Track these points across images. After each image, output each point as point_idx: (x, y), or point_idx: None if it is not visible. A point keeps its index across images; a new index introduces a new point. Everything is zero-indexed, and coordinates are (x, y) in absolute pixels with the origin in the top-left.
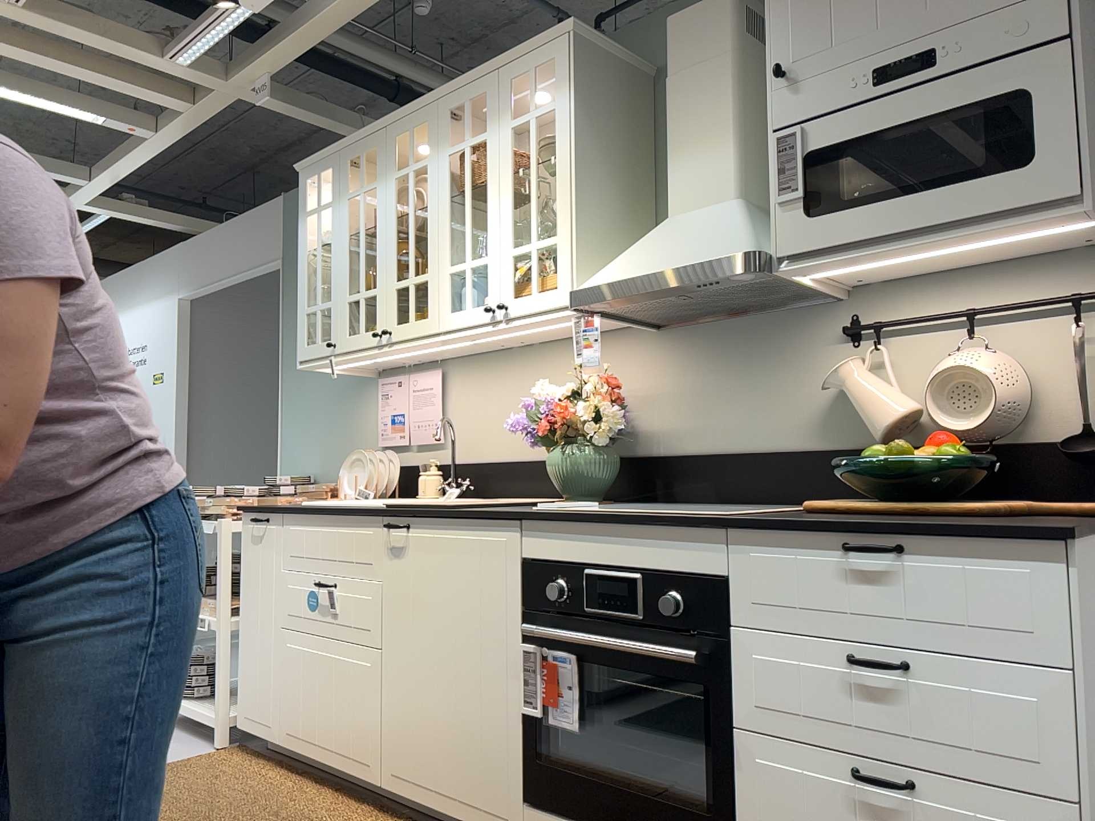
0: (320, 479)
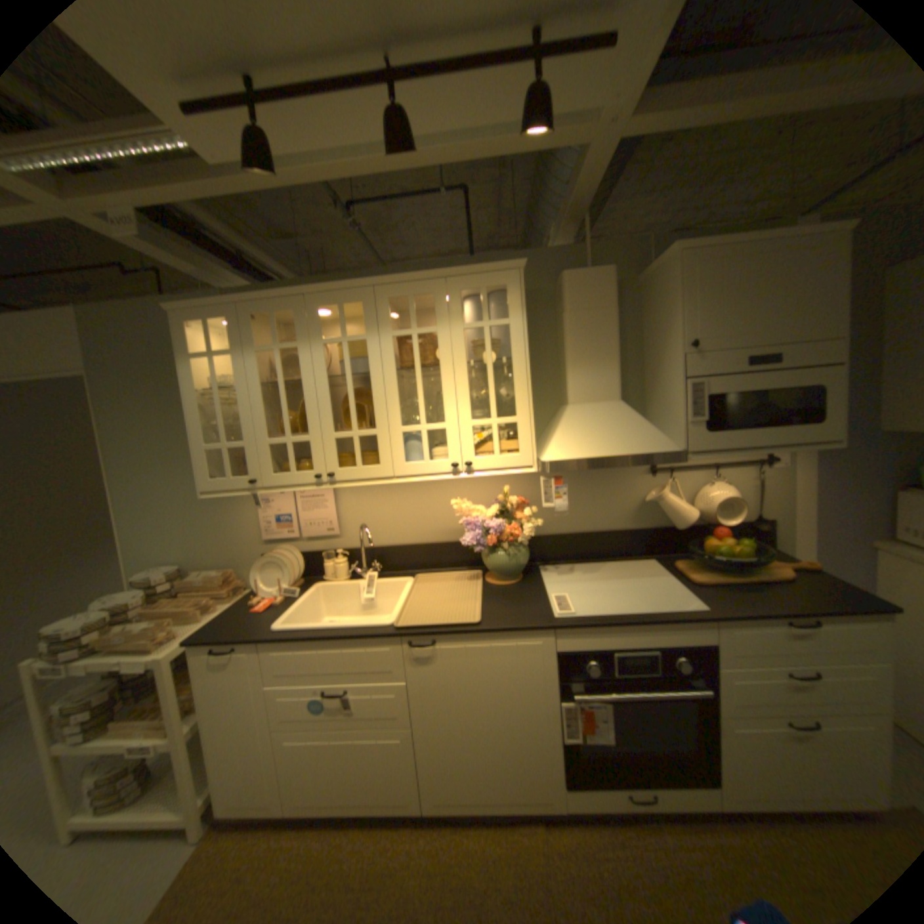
0: (185, 568)
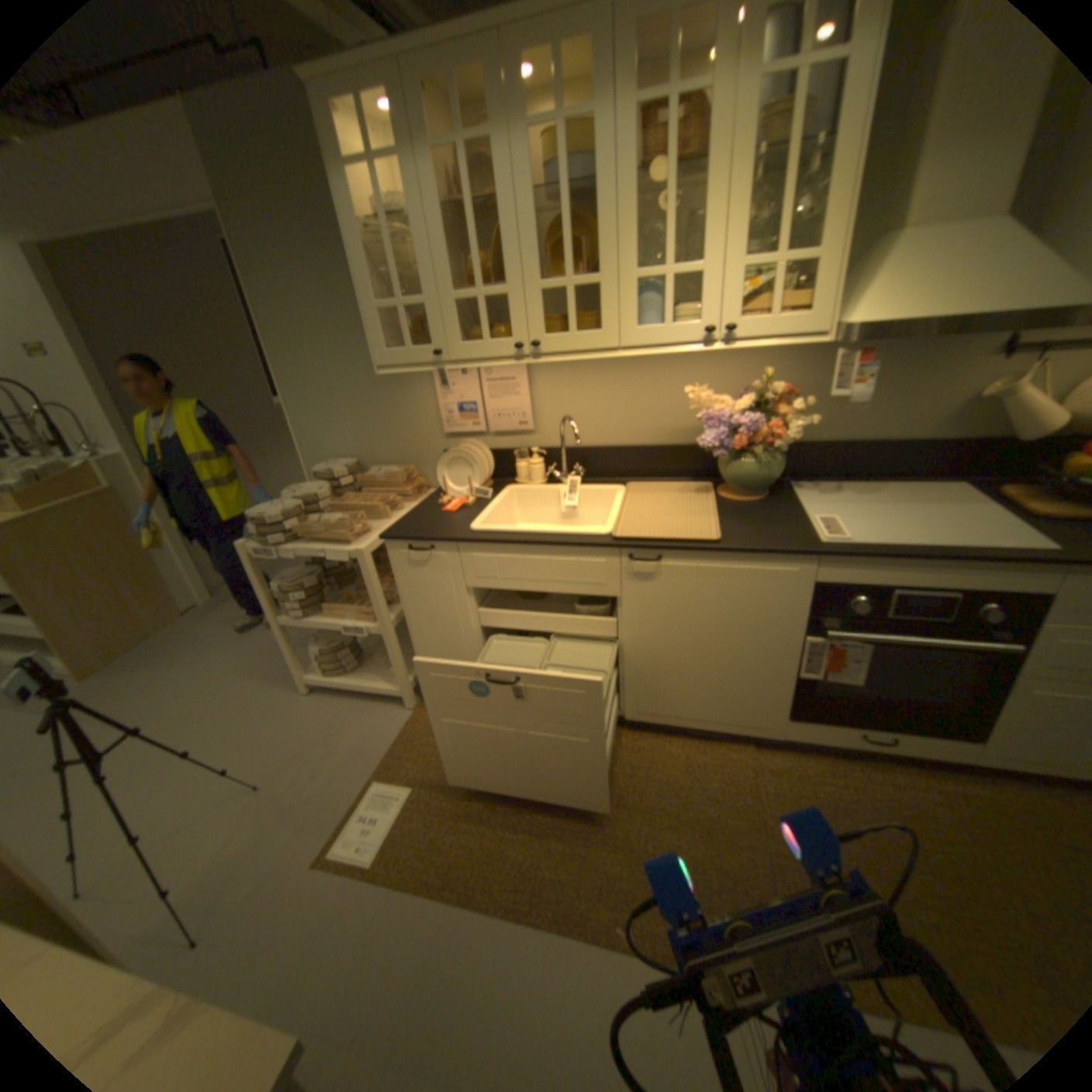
0: (364, 462)
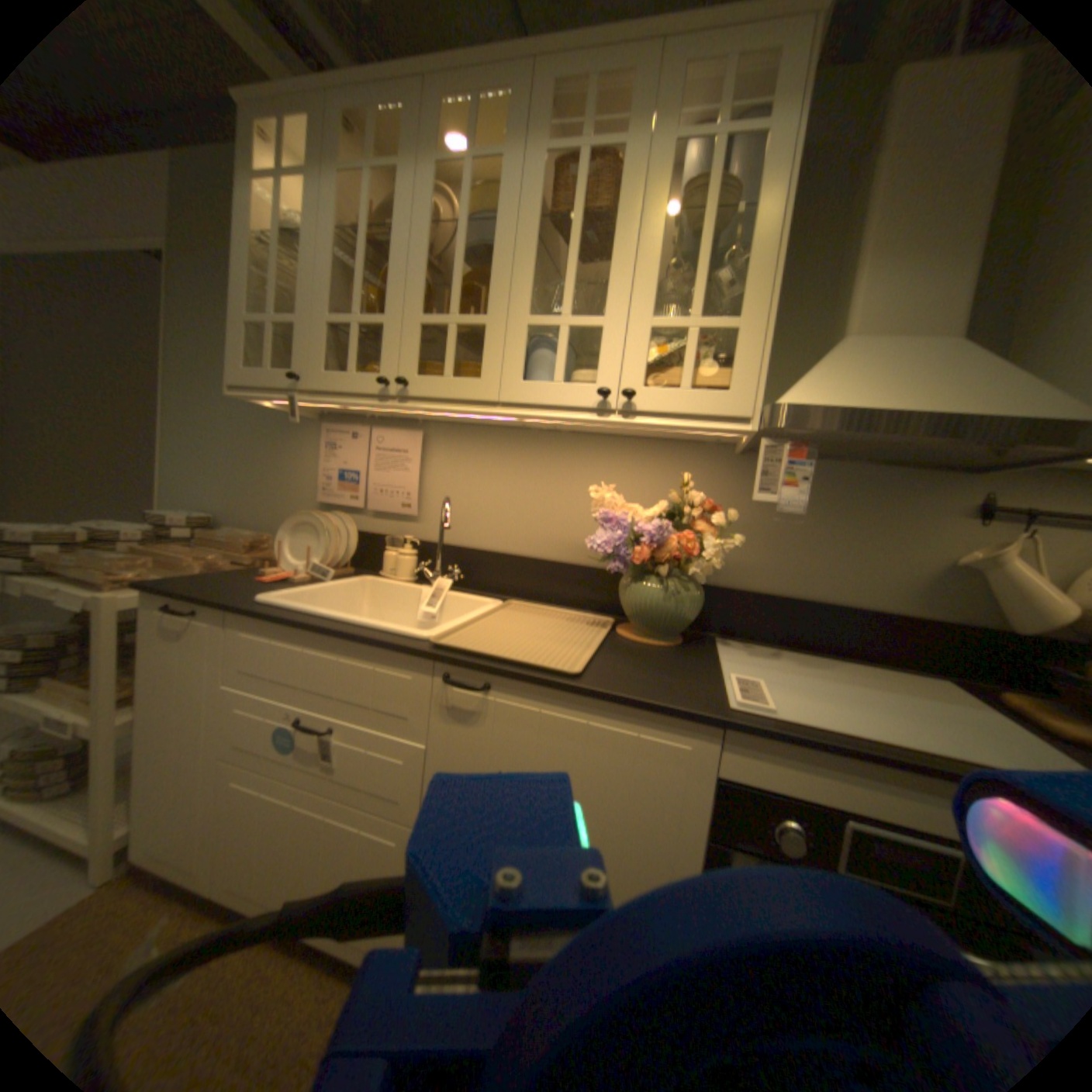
0: (222, 519)
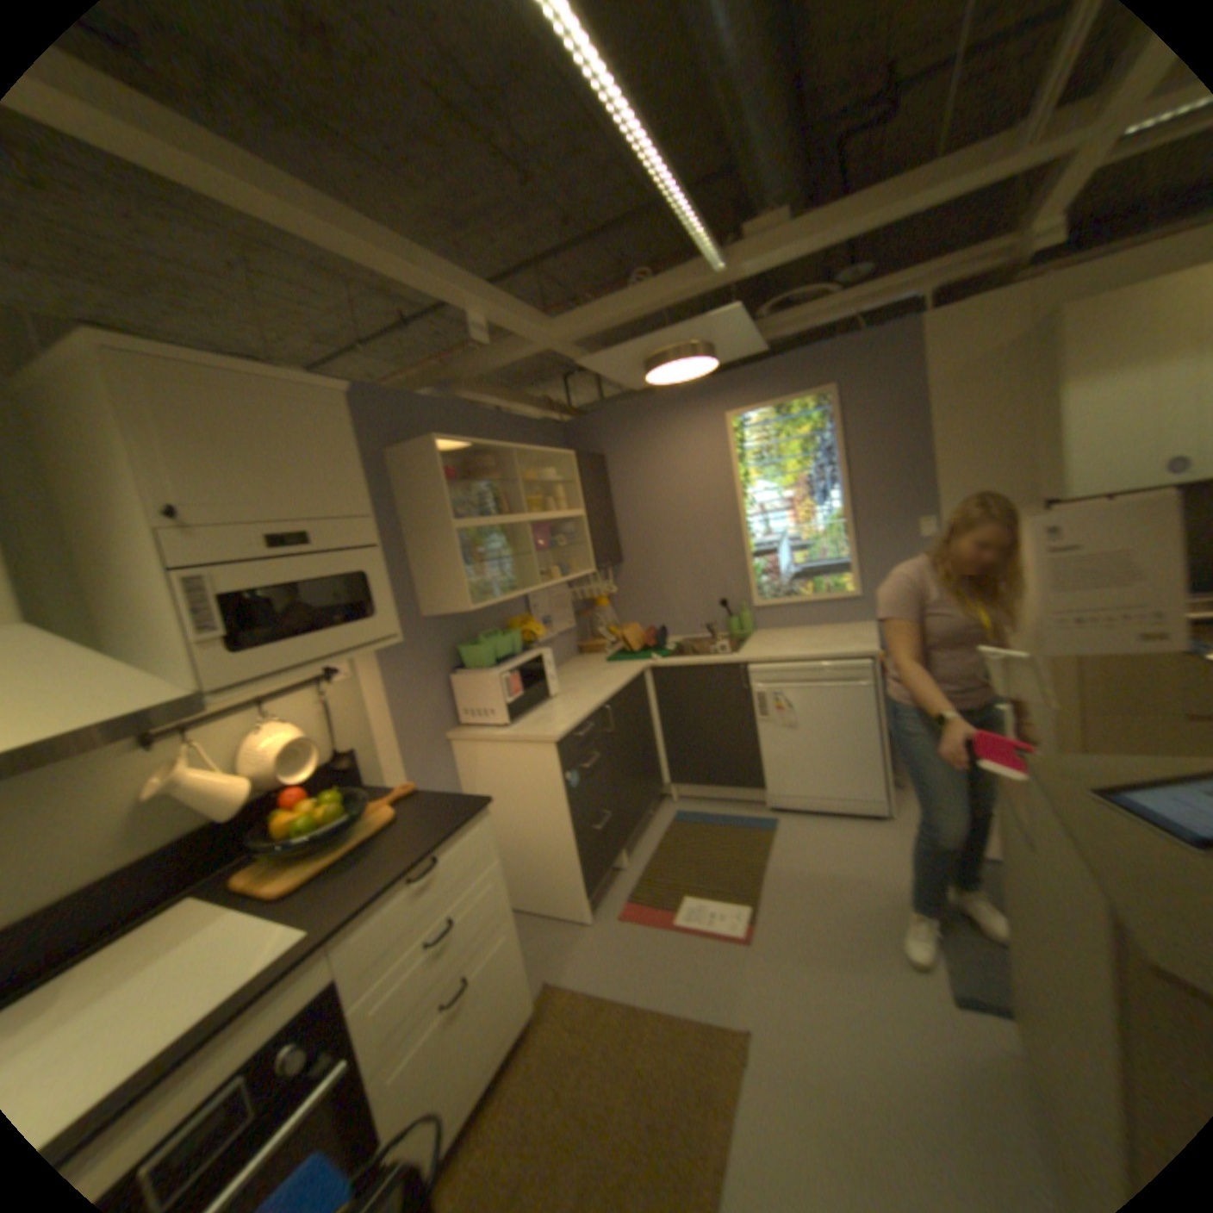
0: None
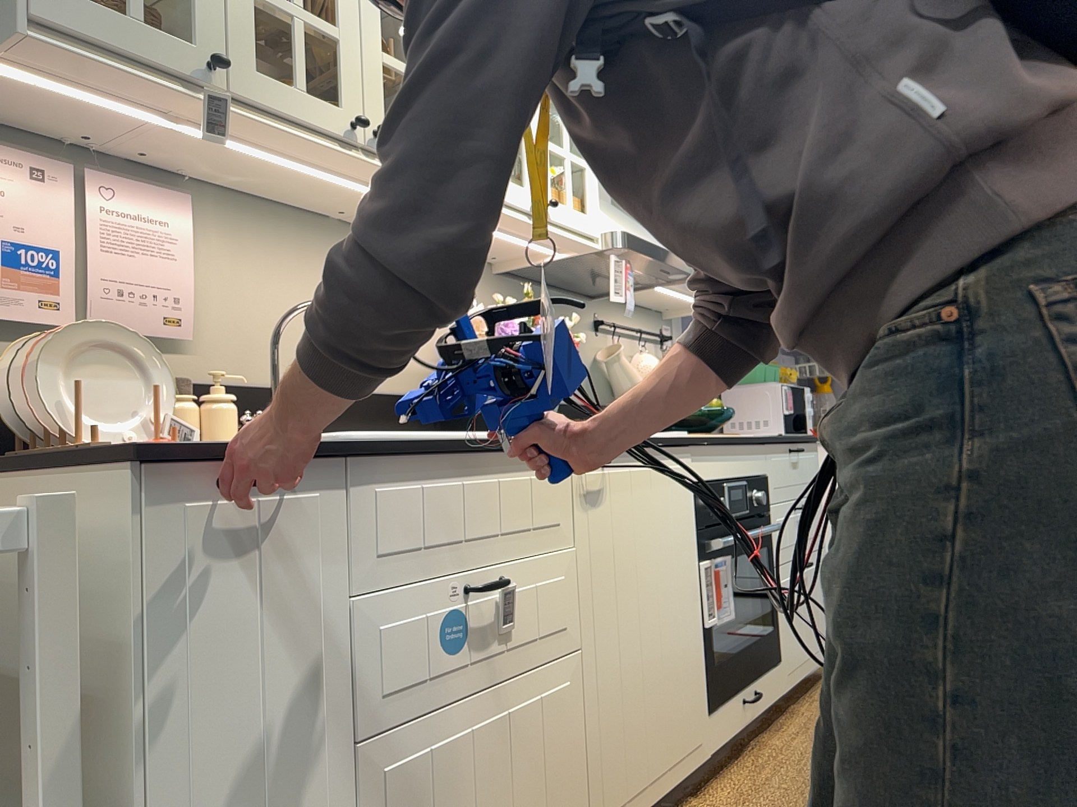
0: None
